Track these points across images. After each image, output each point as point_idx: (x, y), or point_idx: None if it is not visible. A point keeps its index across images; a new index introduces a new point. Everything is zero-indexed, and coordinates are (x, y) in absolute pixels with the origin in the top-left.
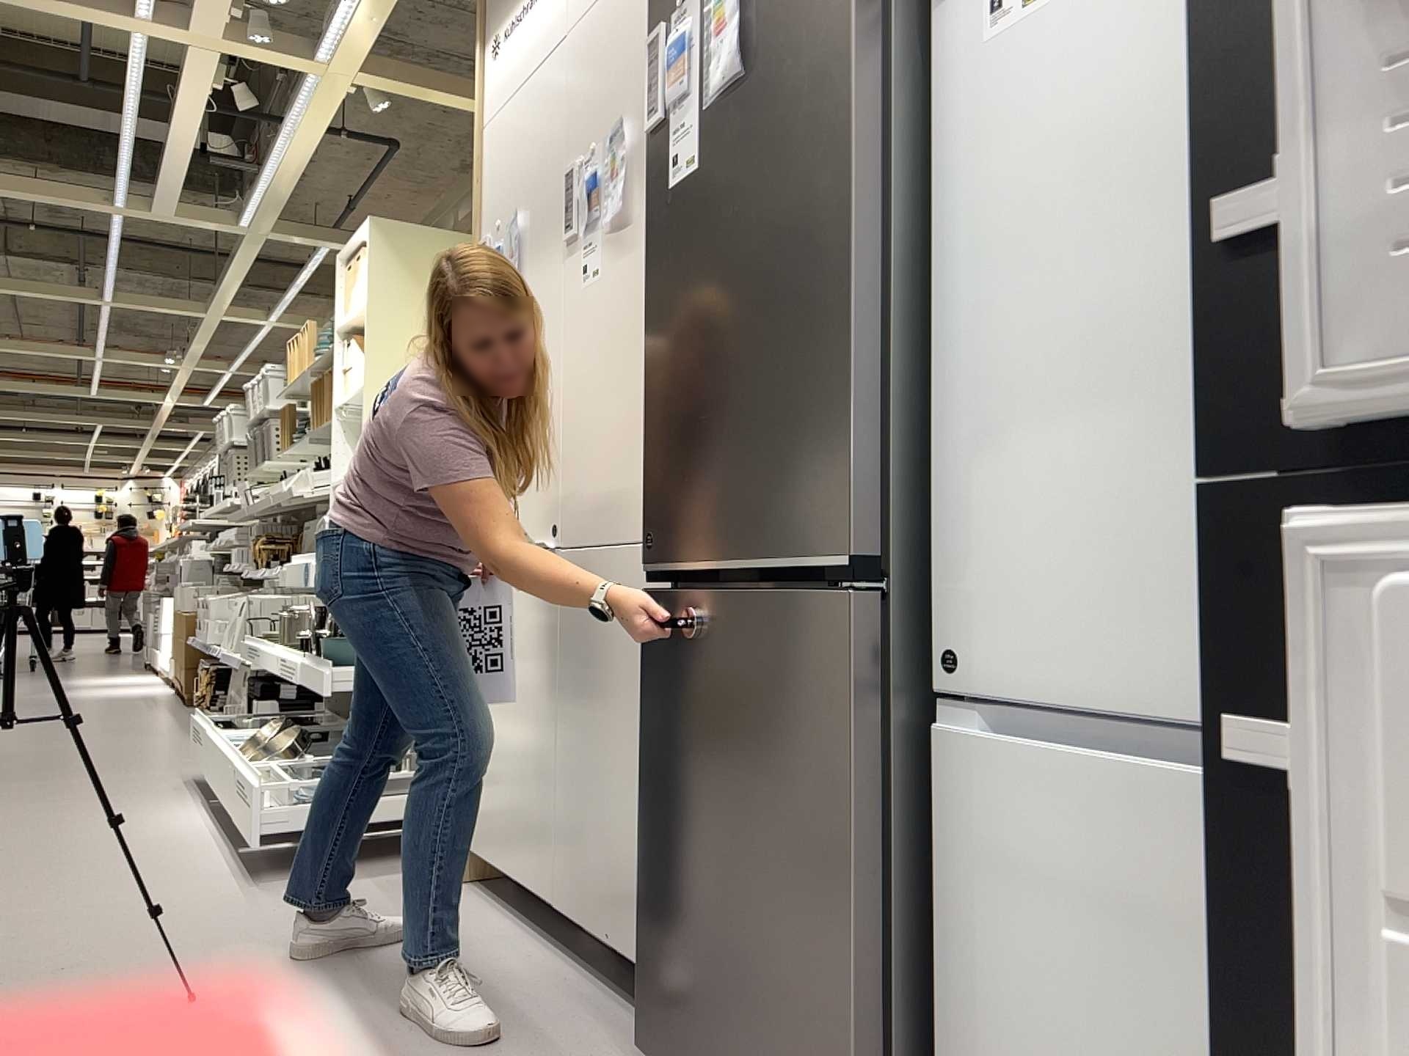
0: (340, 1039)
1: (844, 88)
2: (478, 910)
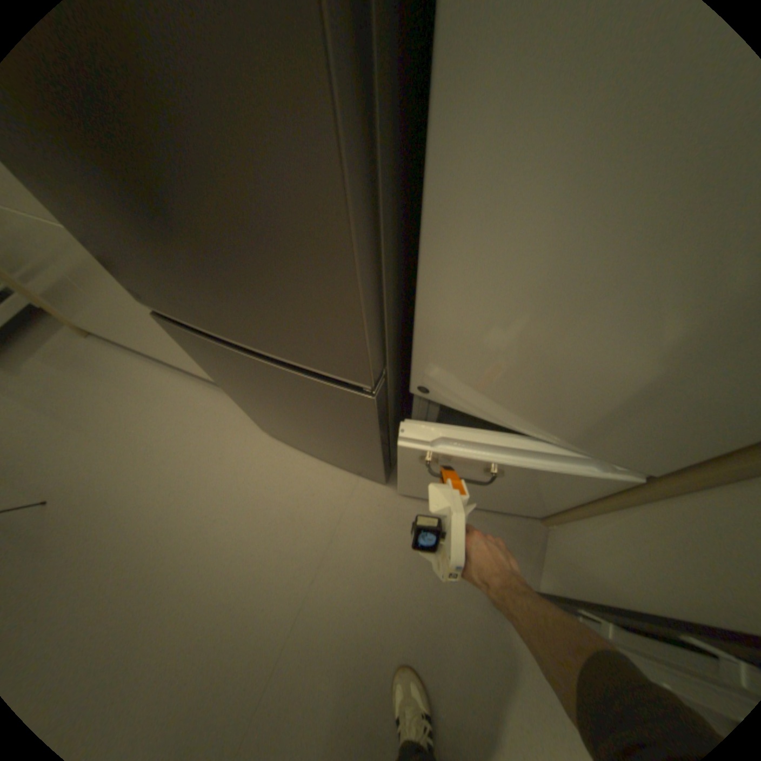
0: (136, 481)
1: None
2: (113, 356)
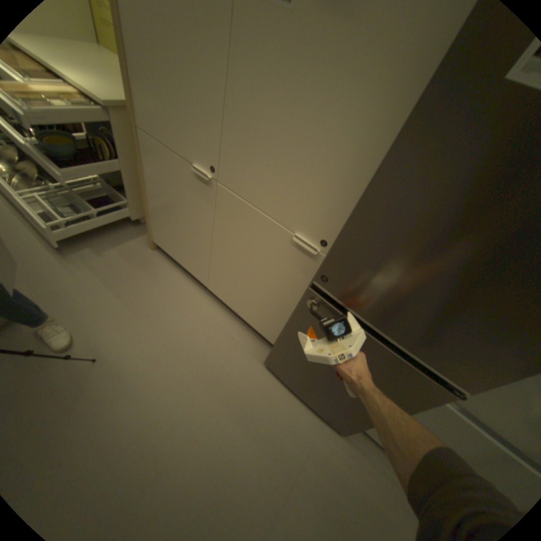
0: (166, 368)
1: None
2: (169, 269)
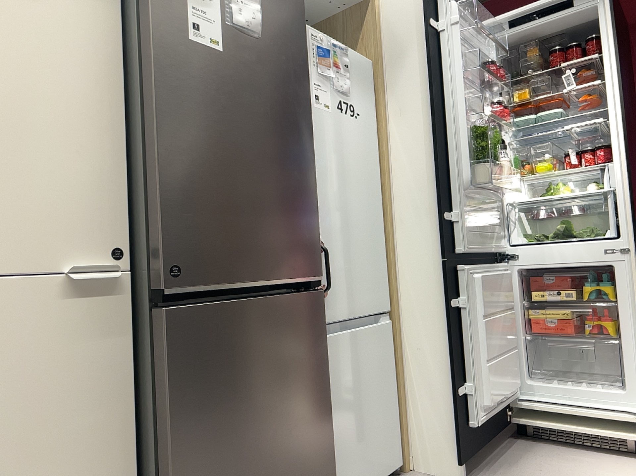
0: None
1: (306, 93)
2: None
